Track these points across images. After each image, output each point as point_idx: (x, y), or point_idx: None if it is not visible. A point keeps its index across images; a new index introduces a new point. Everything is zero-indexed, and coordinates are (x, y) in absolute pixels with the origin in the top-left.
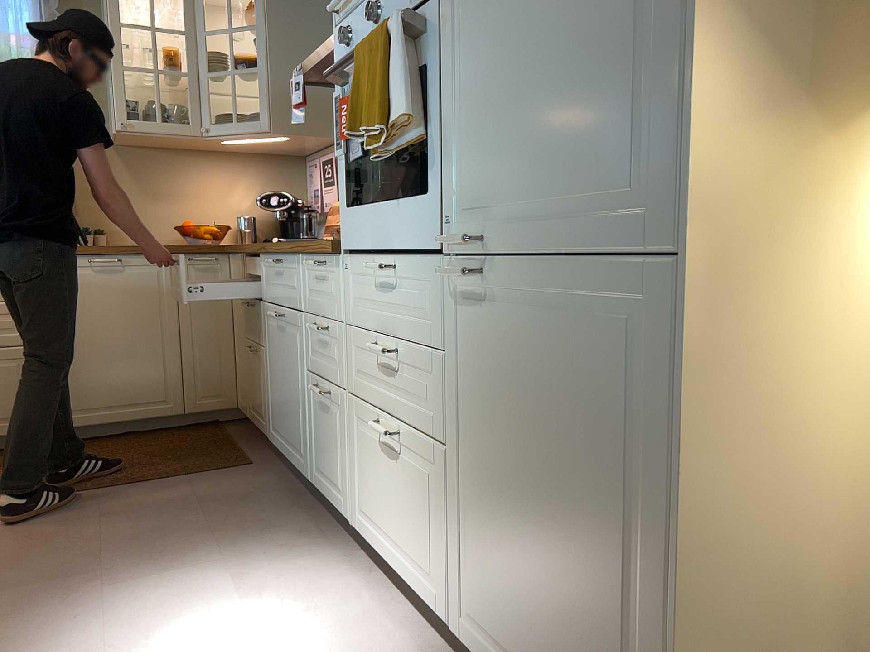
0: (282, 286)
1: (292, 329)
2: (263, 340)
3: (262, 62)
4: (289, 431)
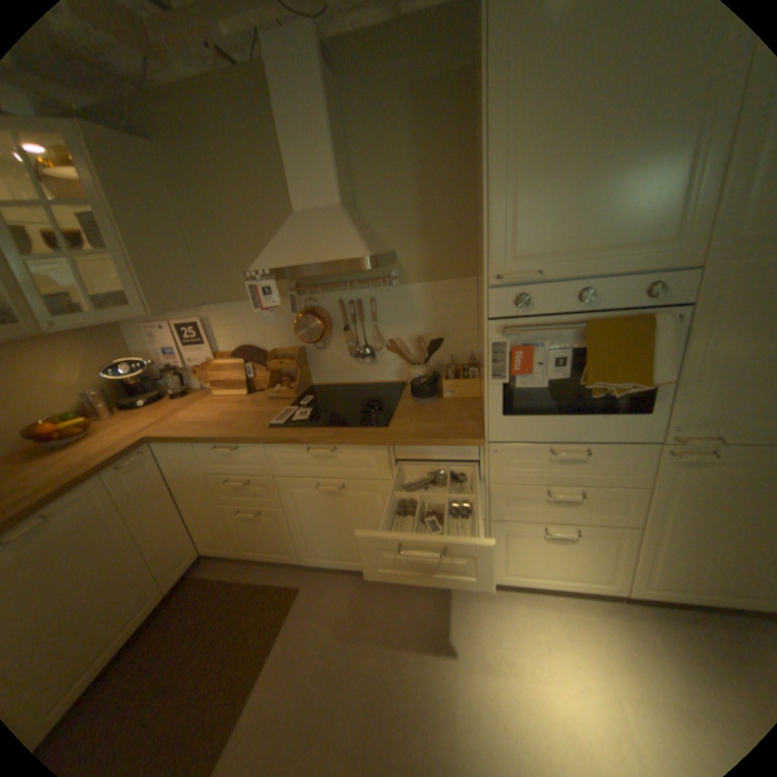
0: (334, 465)
1: (362, 492)
2: (278, 504)
3: (111, 244)
4: (357, 554)
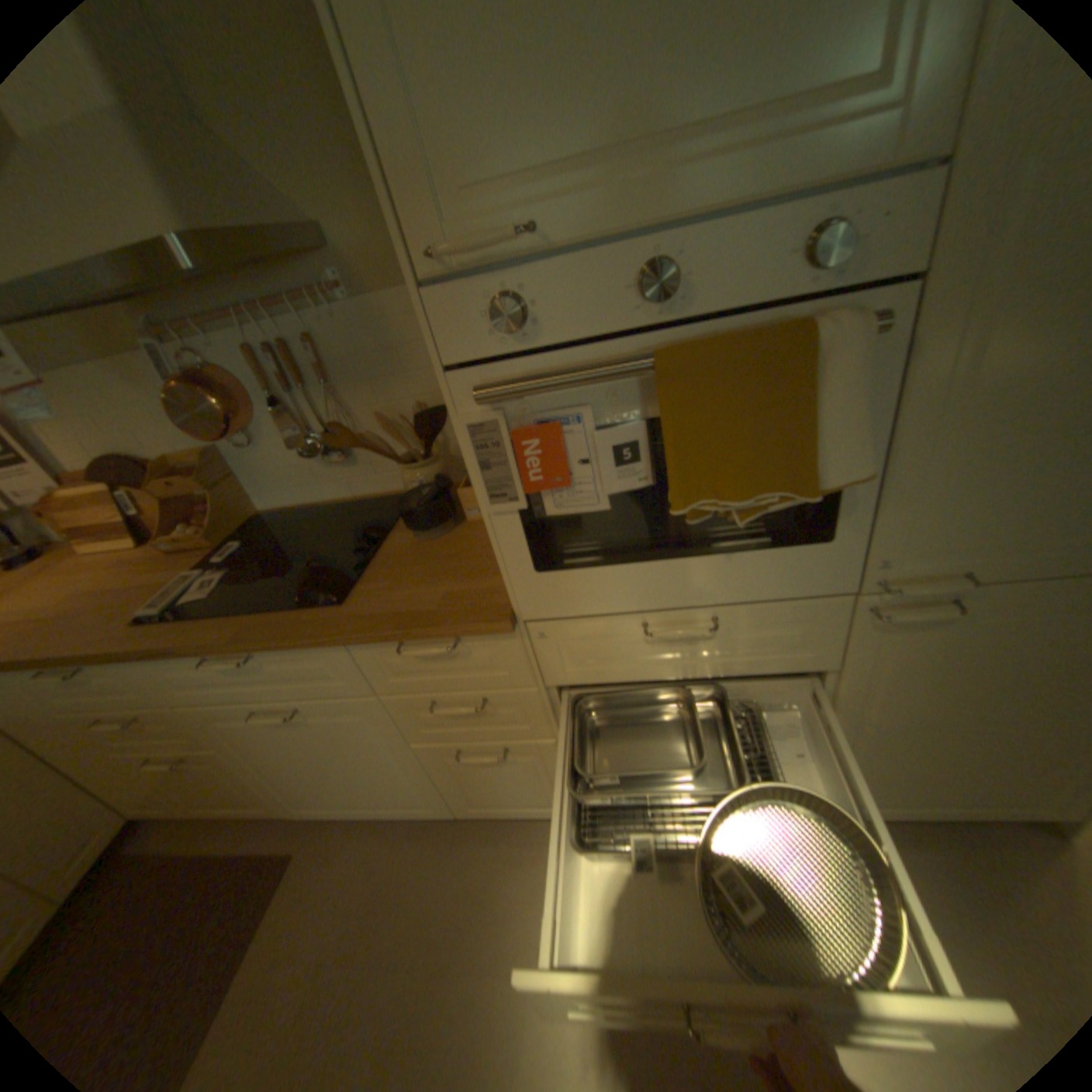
0: (264, 681)
1: (333, 717)
2: (204, 745)
3: None
4: (366, 799)
